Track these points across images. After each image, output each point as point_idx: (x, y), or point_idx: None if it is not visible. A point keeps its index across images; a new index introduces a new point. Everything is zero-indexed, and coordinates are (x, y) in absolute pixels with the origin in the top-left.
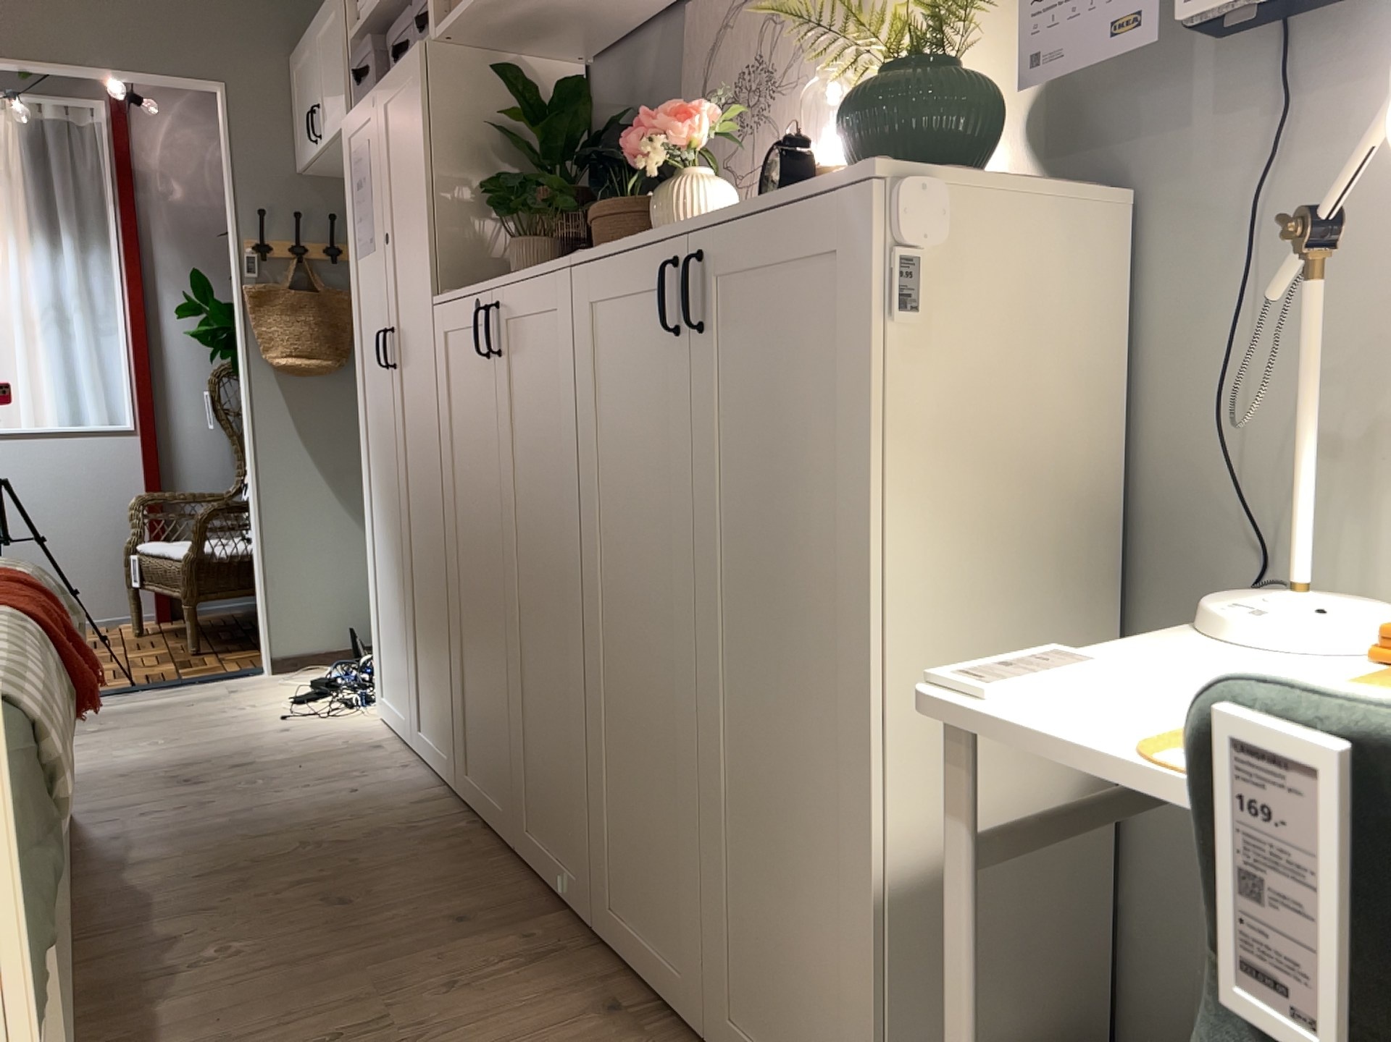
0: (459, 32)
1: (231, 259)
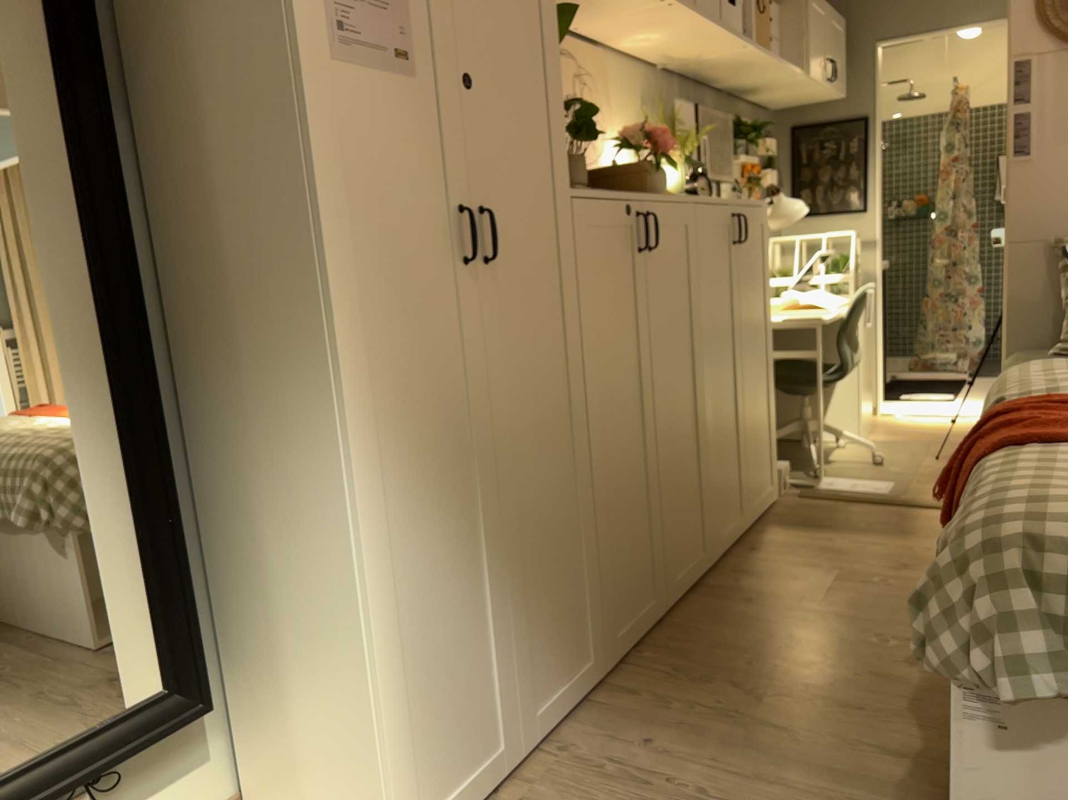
0: None
1: None
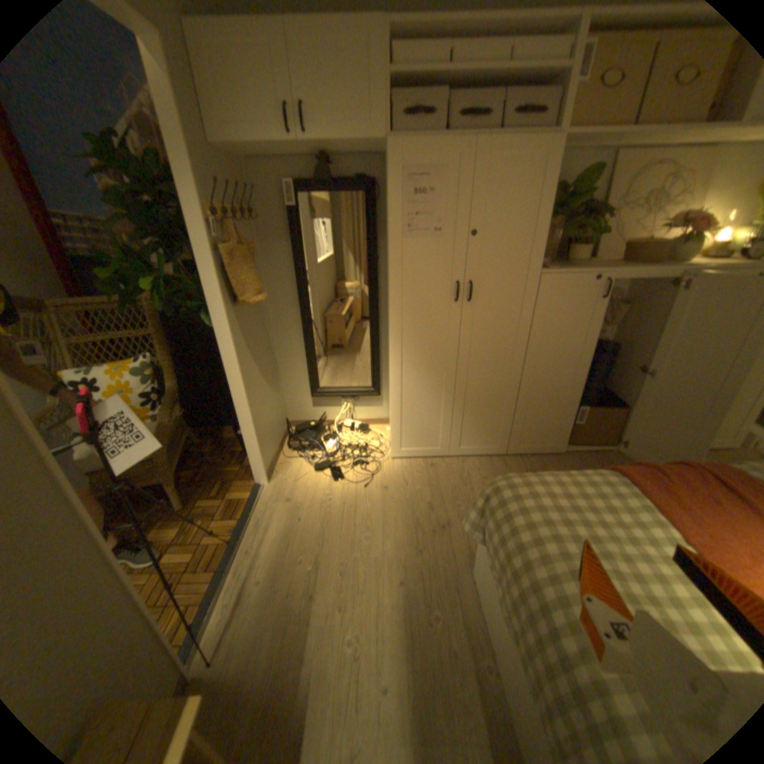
0: (575, 136)
1: (186, 222)
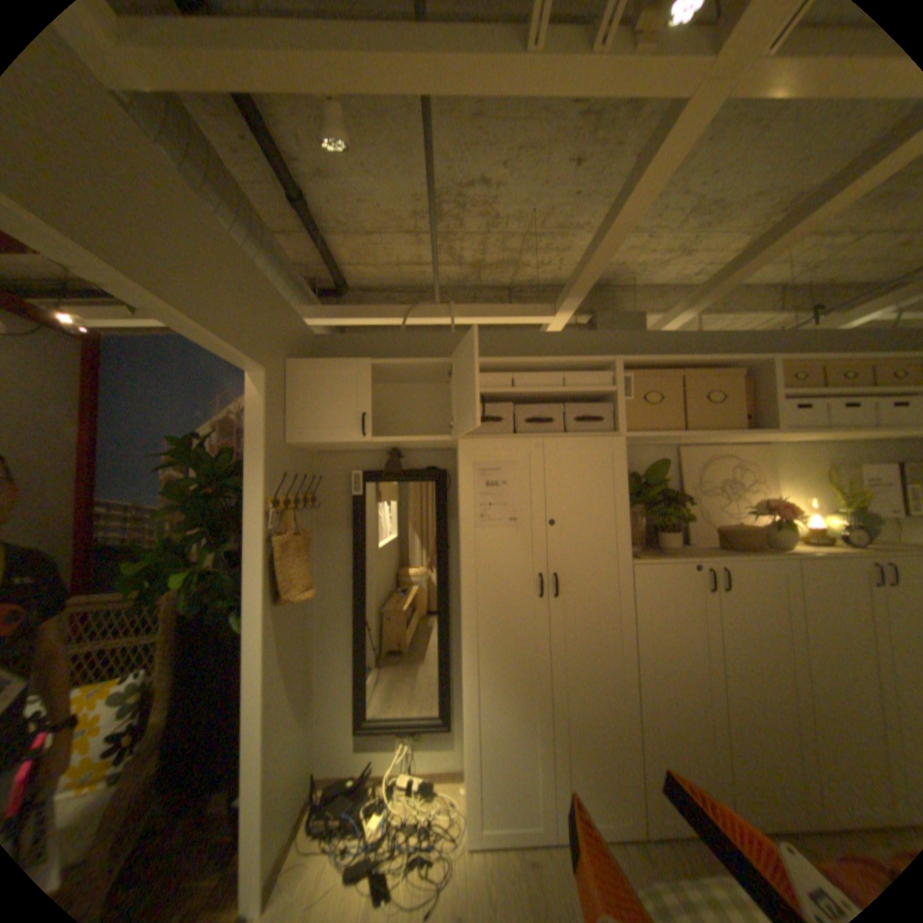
0: (633, 439)
1: (243, 514)
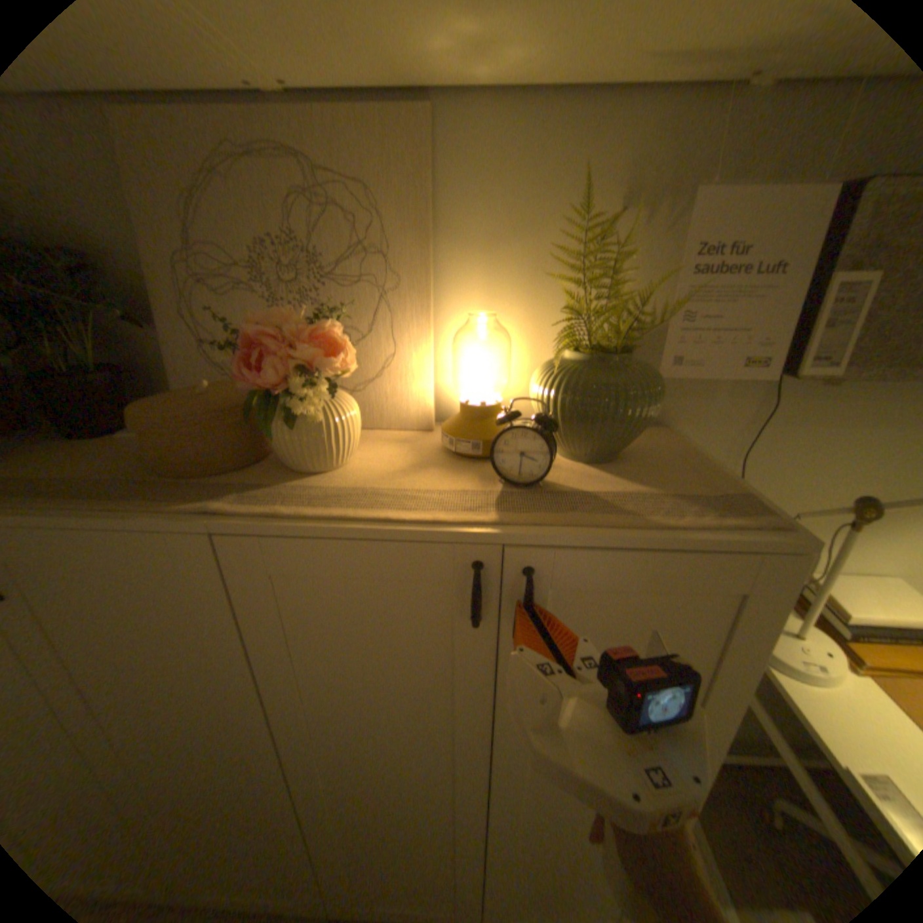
0: None
1: None
